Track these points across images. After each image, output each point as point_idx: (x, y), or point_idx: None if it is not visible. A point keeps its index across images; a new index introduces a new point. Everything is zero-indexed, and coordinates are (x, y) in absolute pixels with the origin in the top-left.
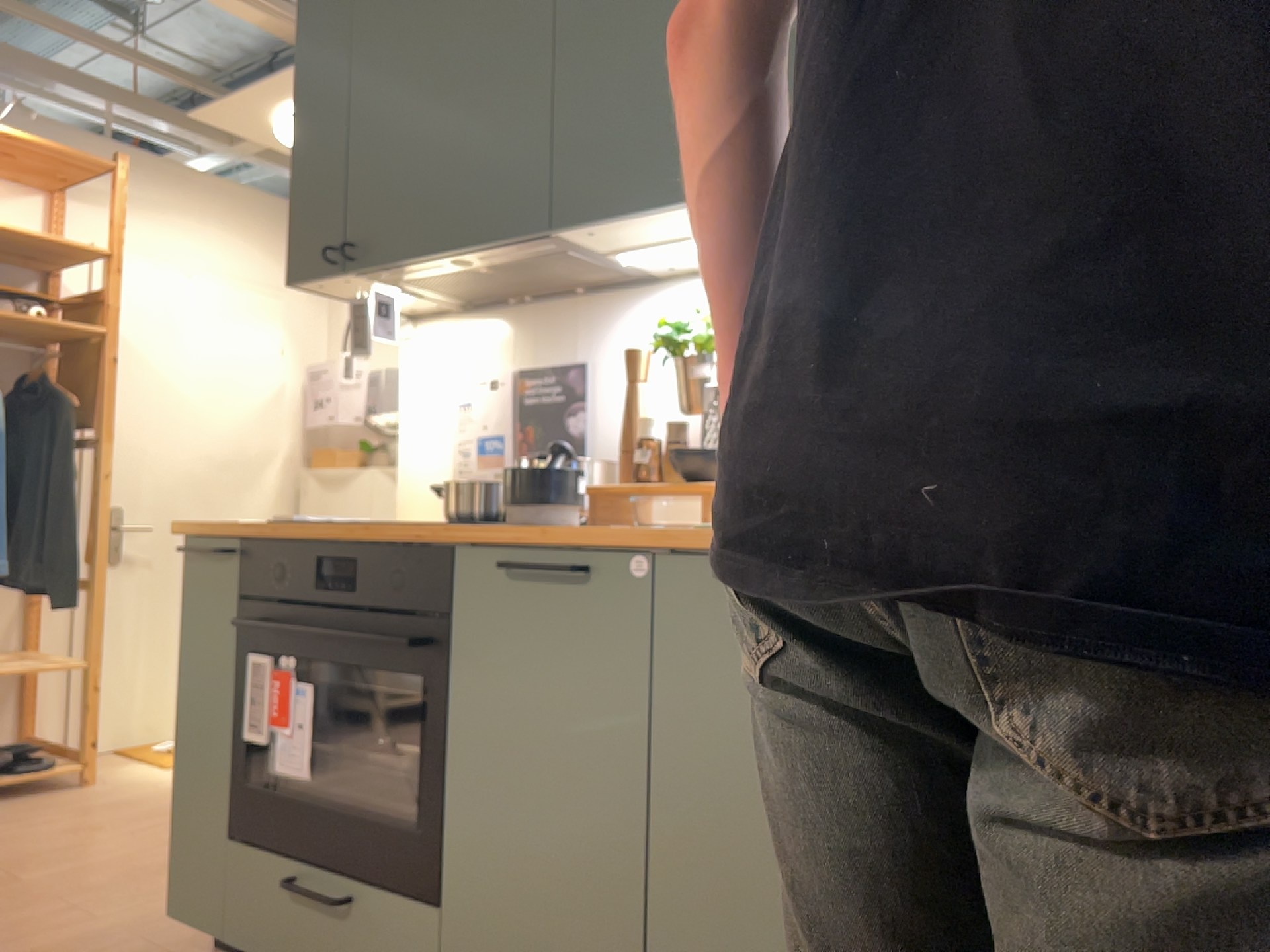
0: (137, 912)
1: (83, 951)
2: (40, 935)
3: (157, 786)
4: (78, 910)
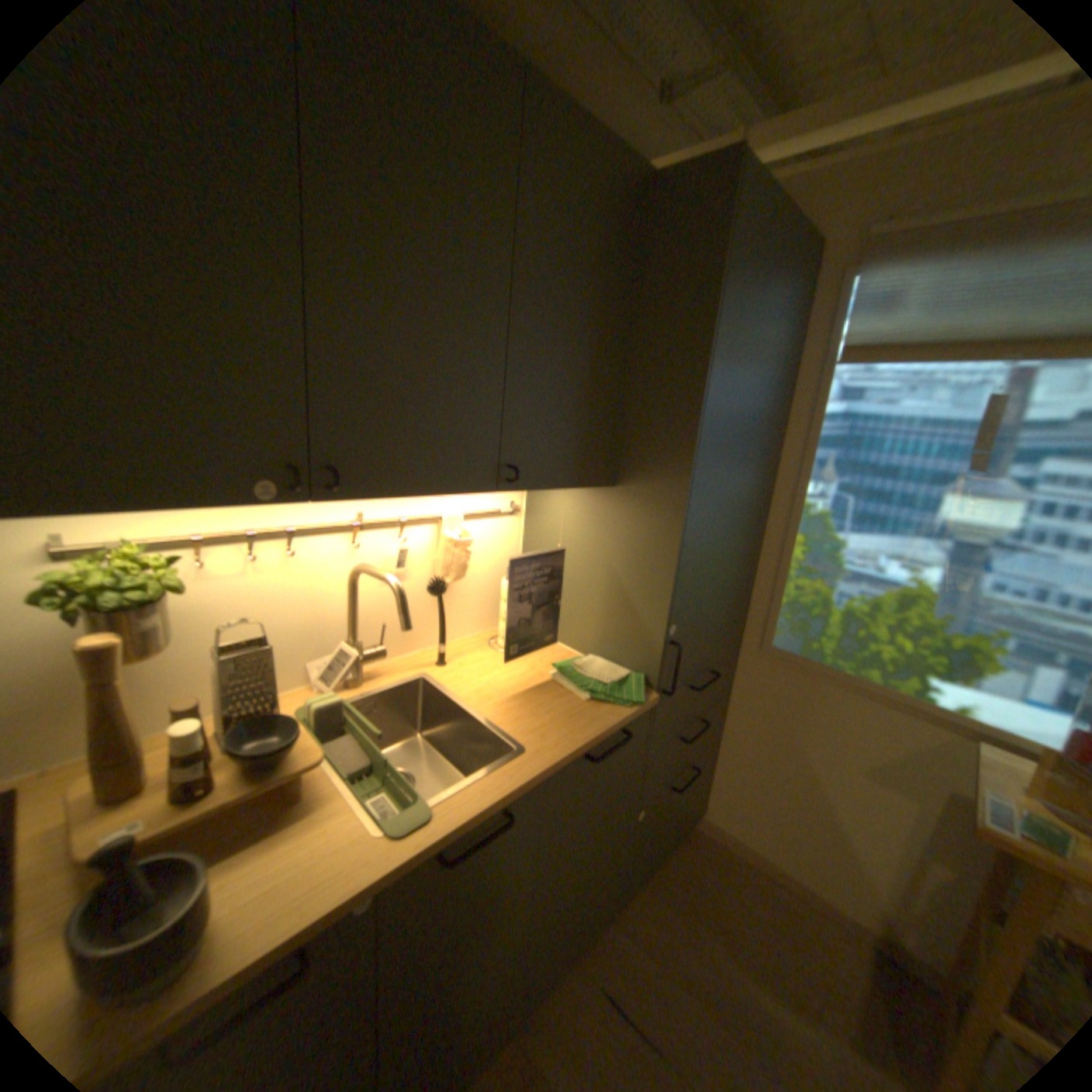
0: None
1: None
2: None
3: None
4: None
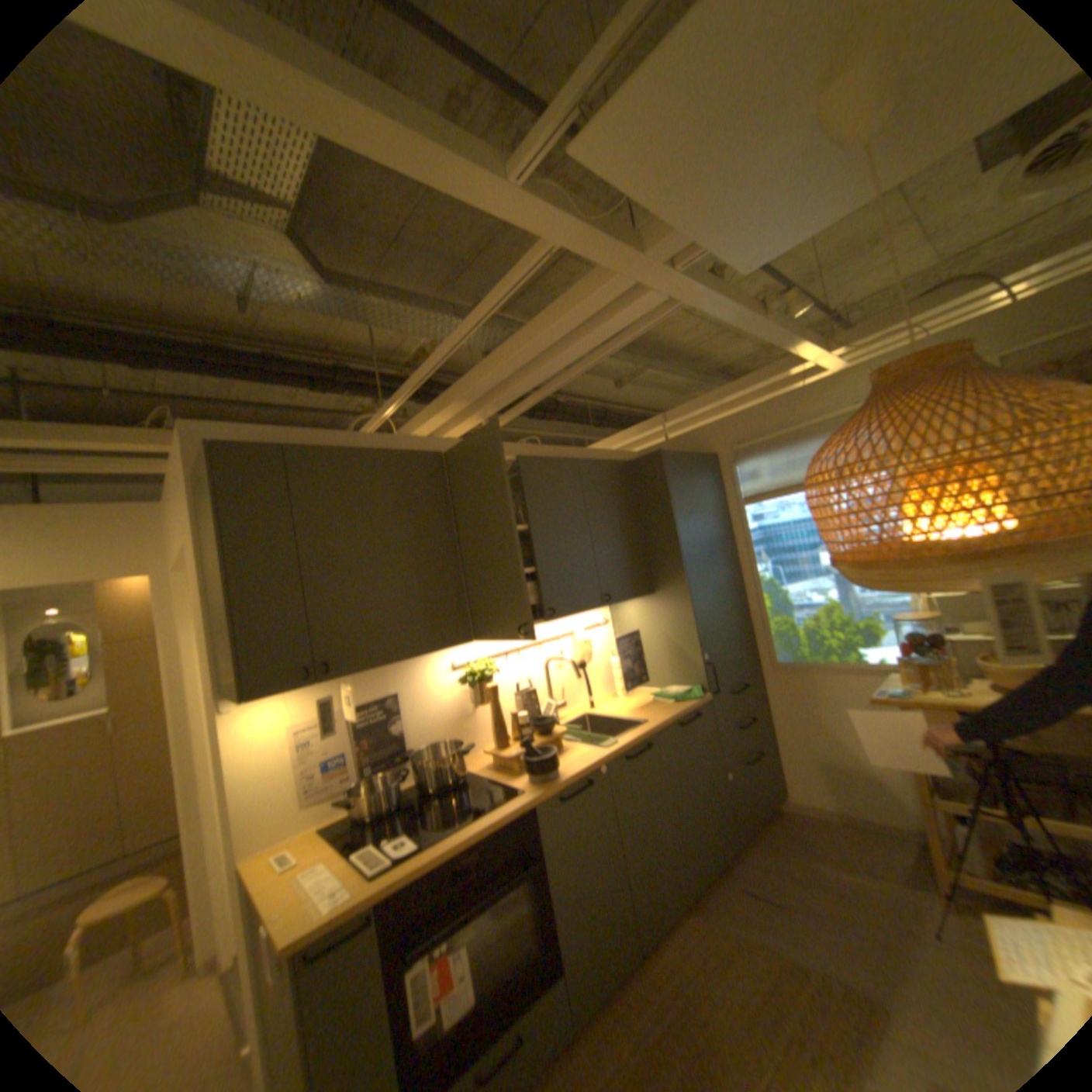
0: None
1: None
2: None
3: None
4: None
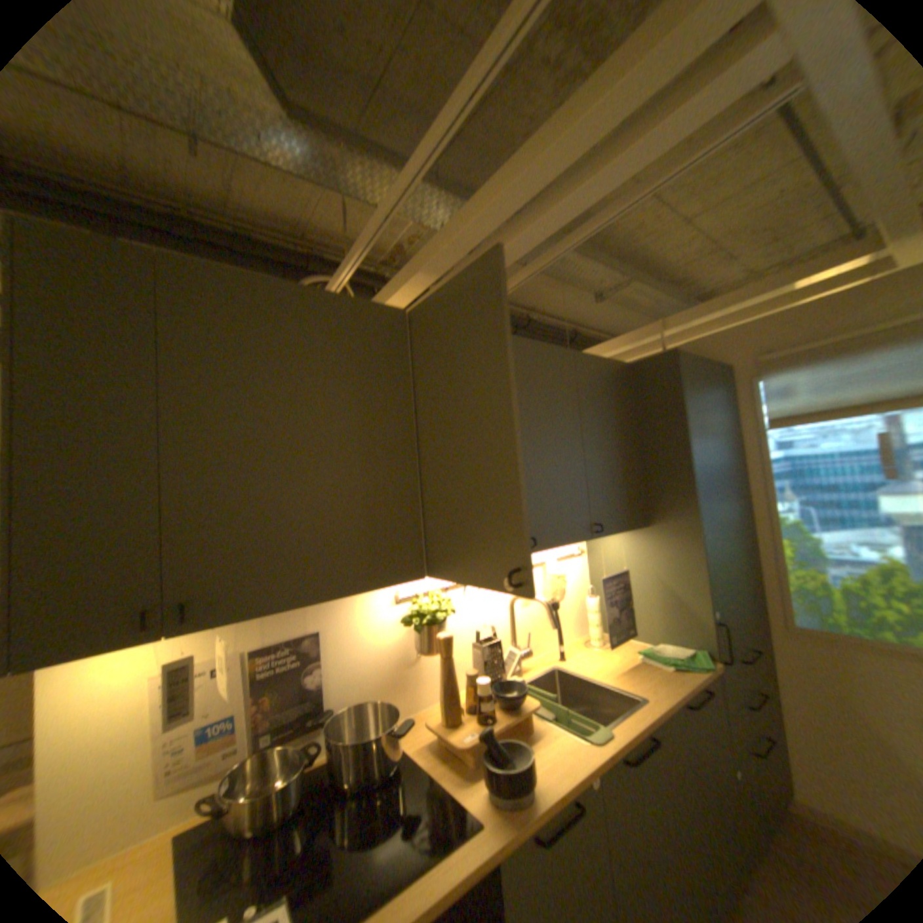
0: None
1: None
2: None
3: None
4: None
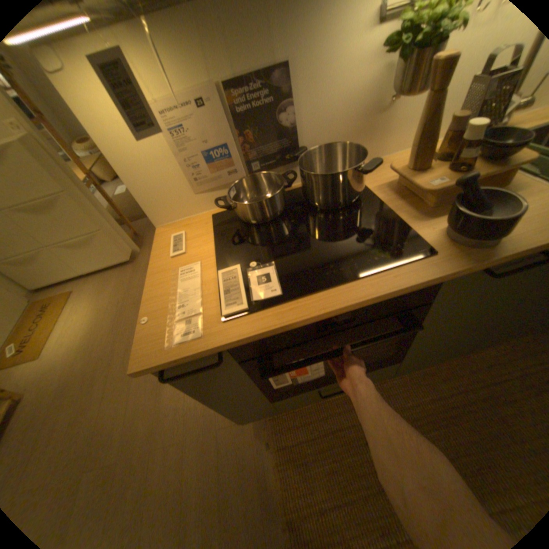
0: (188, 421)
1: (208, 453)
2: (179, 467)
3: (56, 368)
4: (166, 444)
